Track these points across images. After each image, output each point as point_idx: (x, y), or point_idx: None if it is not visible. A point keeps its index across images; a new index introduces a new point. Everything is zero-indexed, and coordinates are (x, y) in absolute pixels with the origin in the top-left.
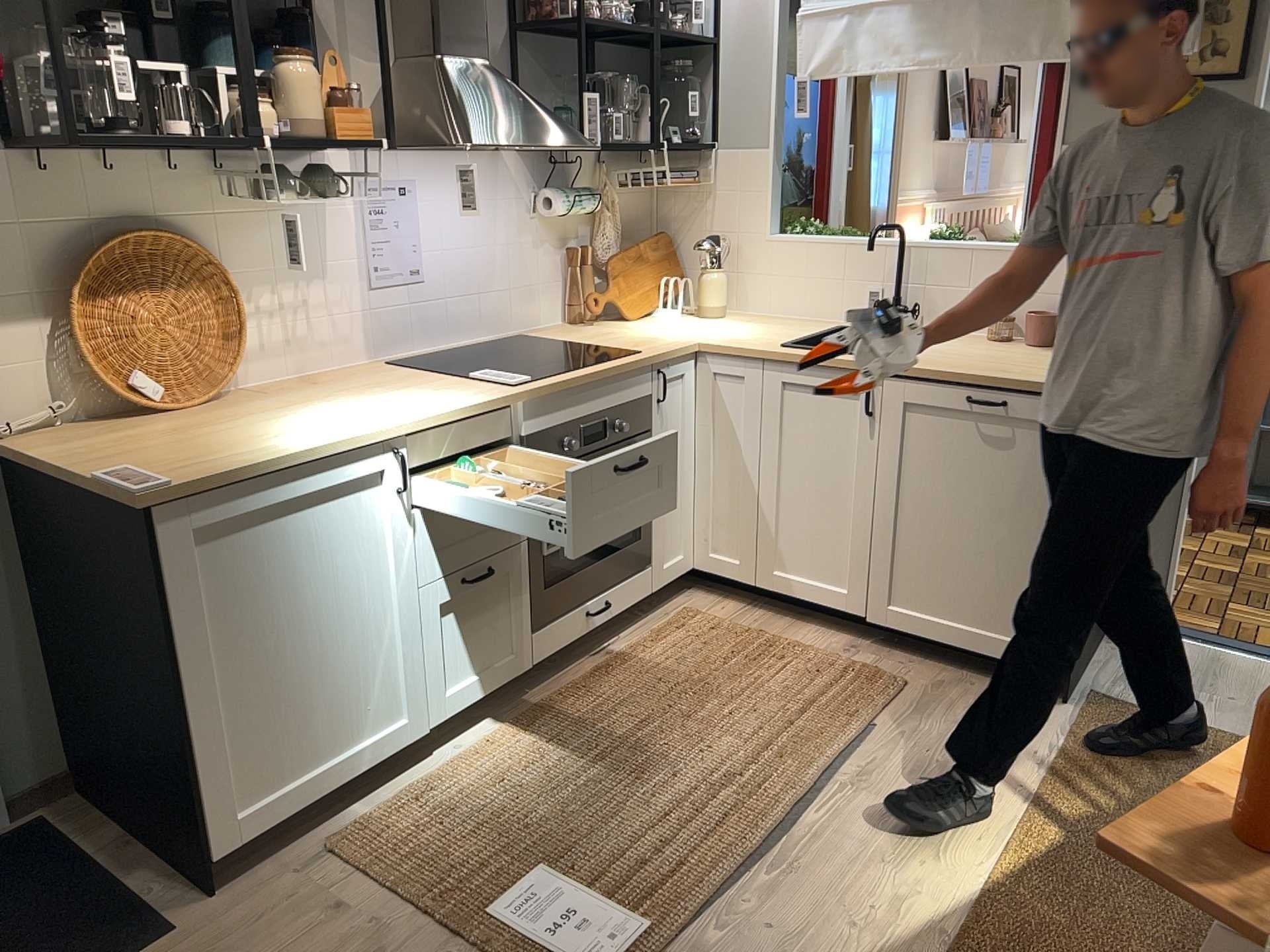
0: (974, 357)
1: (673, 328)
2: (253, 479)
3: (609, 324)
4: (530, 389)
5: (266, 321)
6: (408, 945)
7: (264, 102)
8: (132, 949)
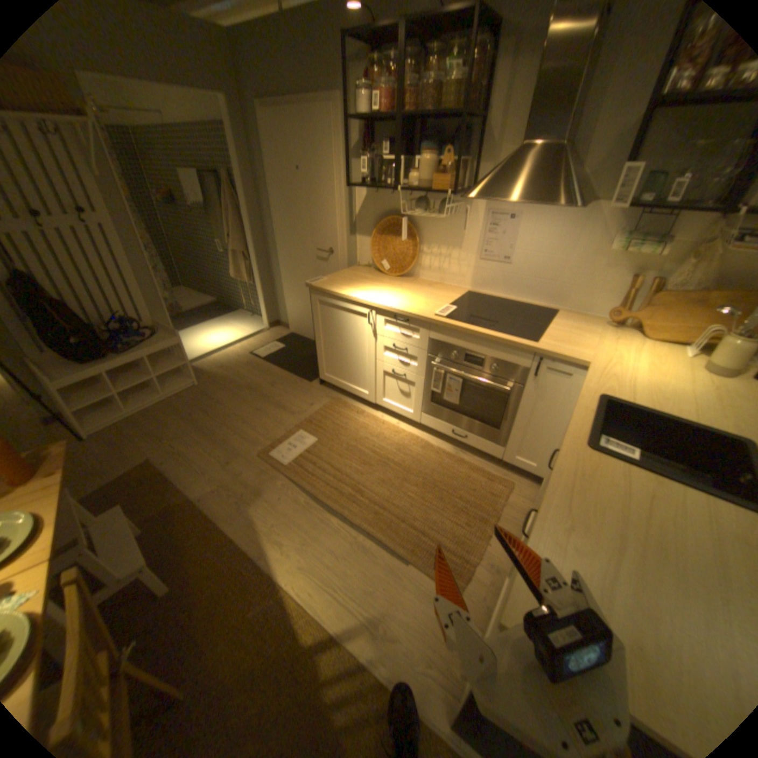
0: (652, 524)
1: (639, 354)
2: (329, 294)
3: (627, 333)
4: (431, 319)
5: (432, 257)
6: (295, 417)
7: (413, 171)
8: (305, 378)
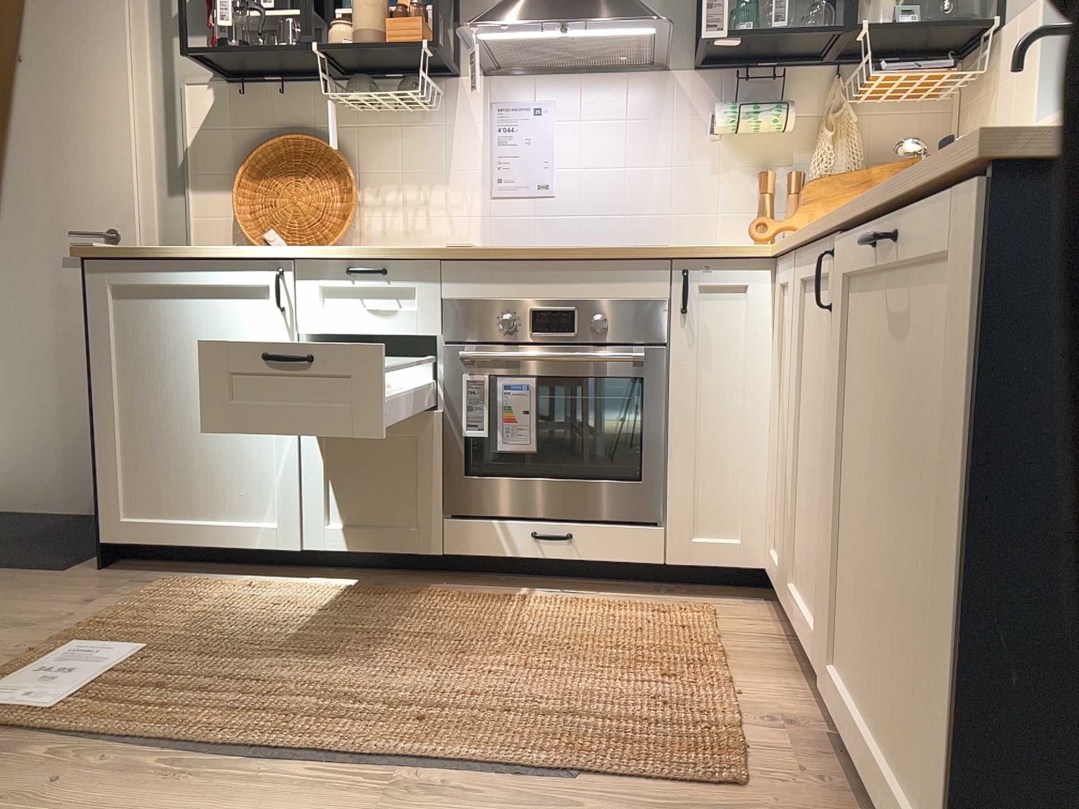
0: None
1: None
2: (153, 260)
3: None
4: (446, 249)
5: (388, 212)
6: (40, 634)
7: (340, 23)
8: (41, 567)
